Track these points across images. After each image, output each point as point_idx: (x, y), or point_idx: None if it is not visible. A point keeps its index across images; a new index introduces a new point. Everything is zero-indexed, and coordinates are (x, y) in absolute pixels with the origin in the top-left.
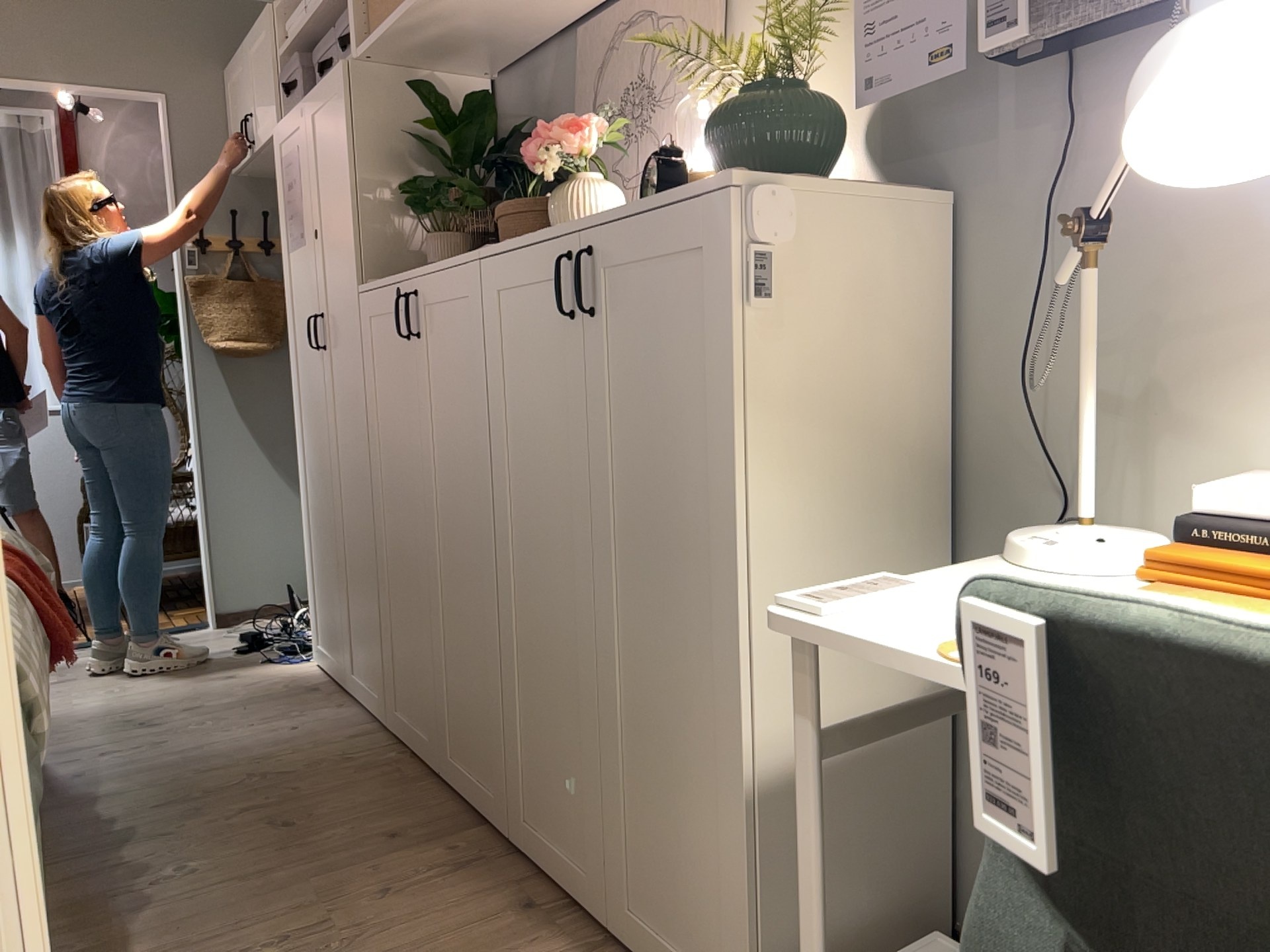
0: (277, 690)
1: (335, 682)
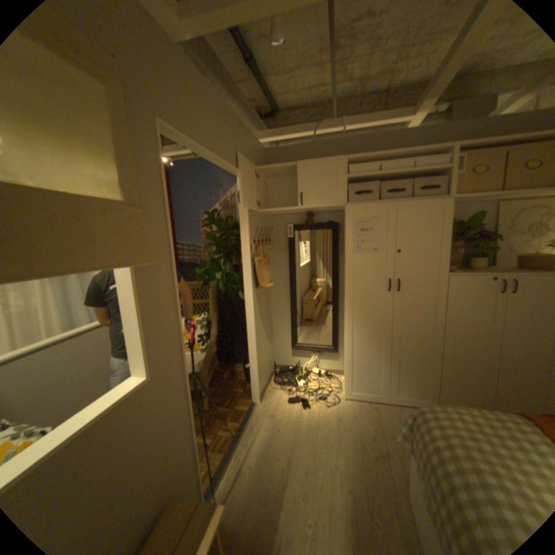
0: (369, 416)
1: (371, 403)
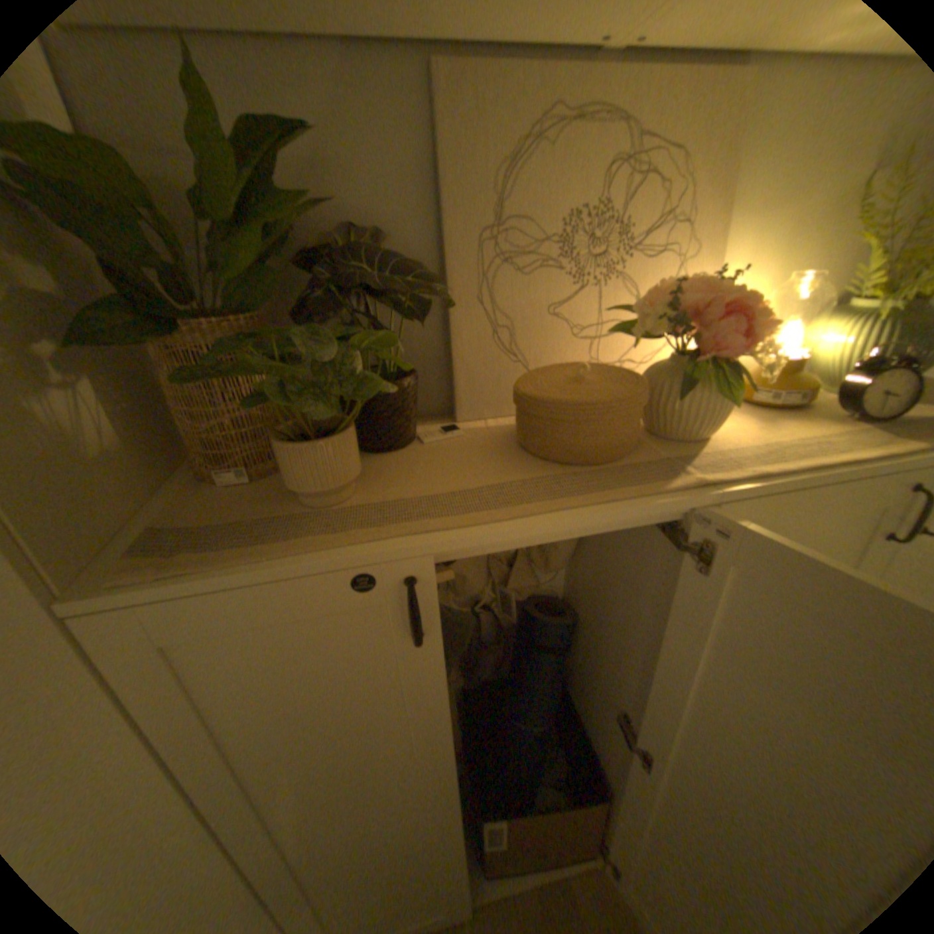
0: None
1: None
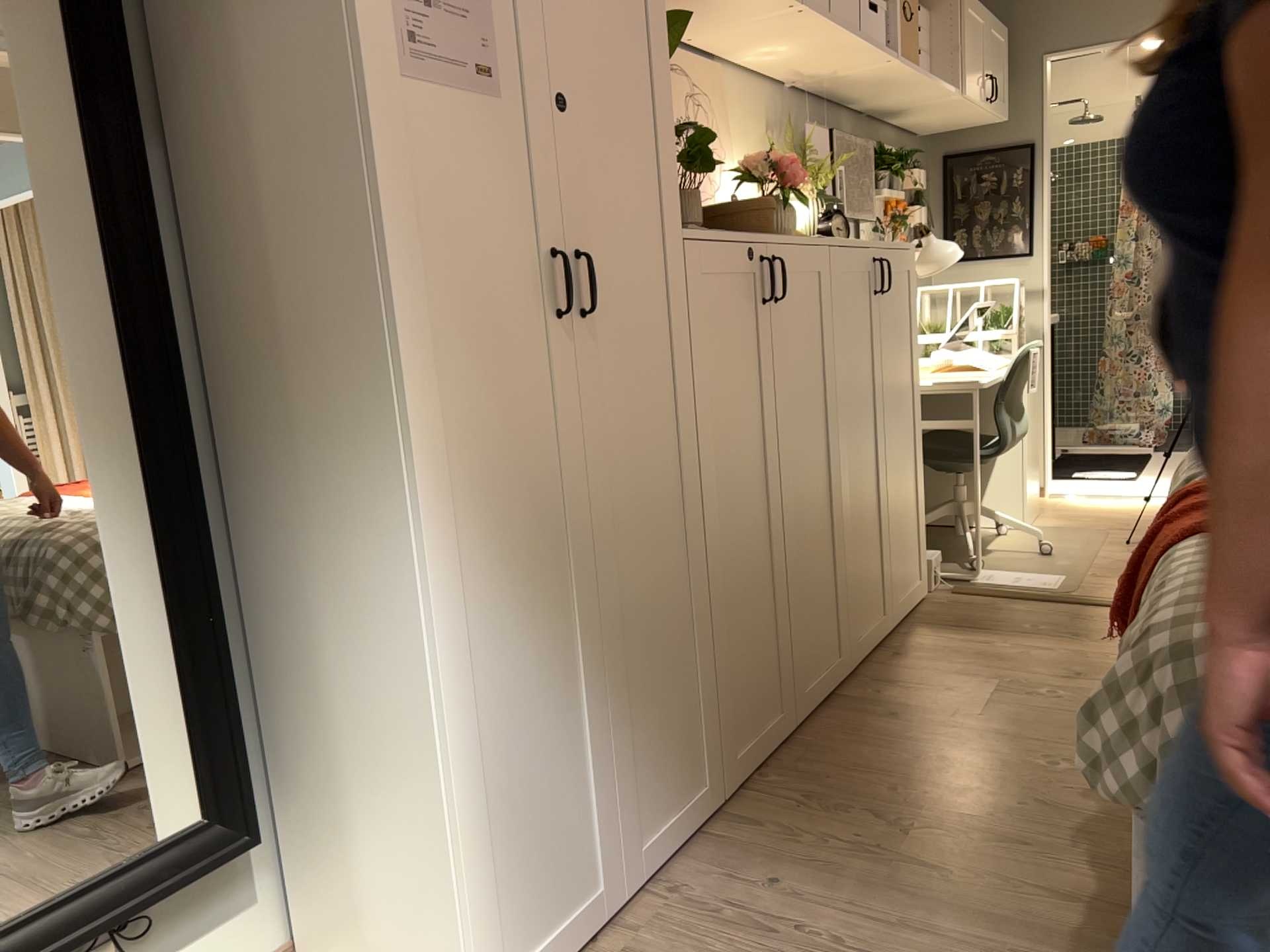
0: None
1: None
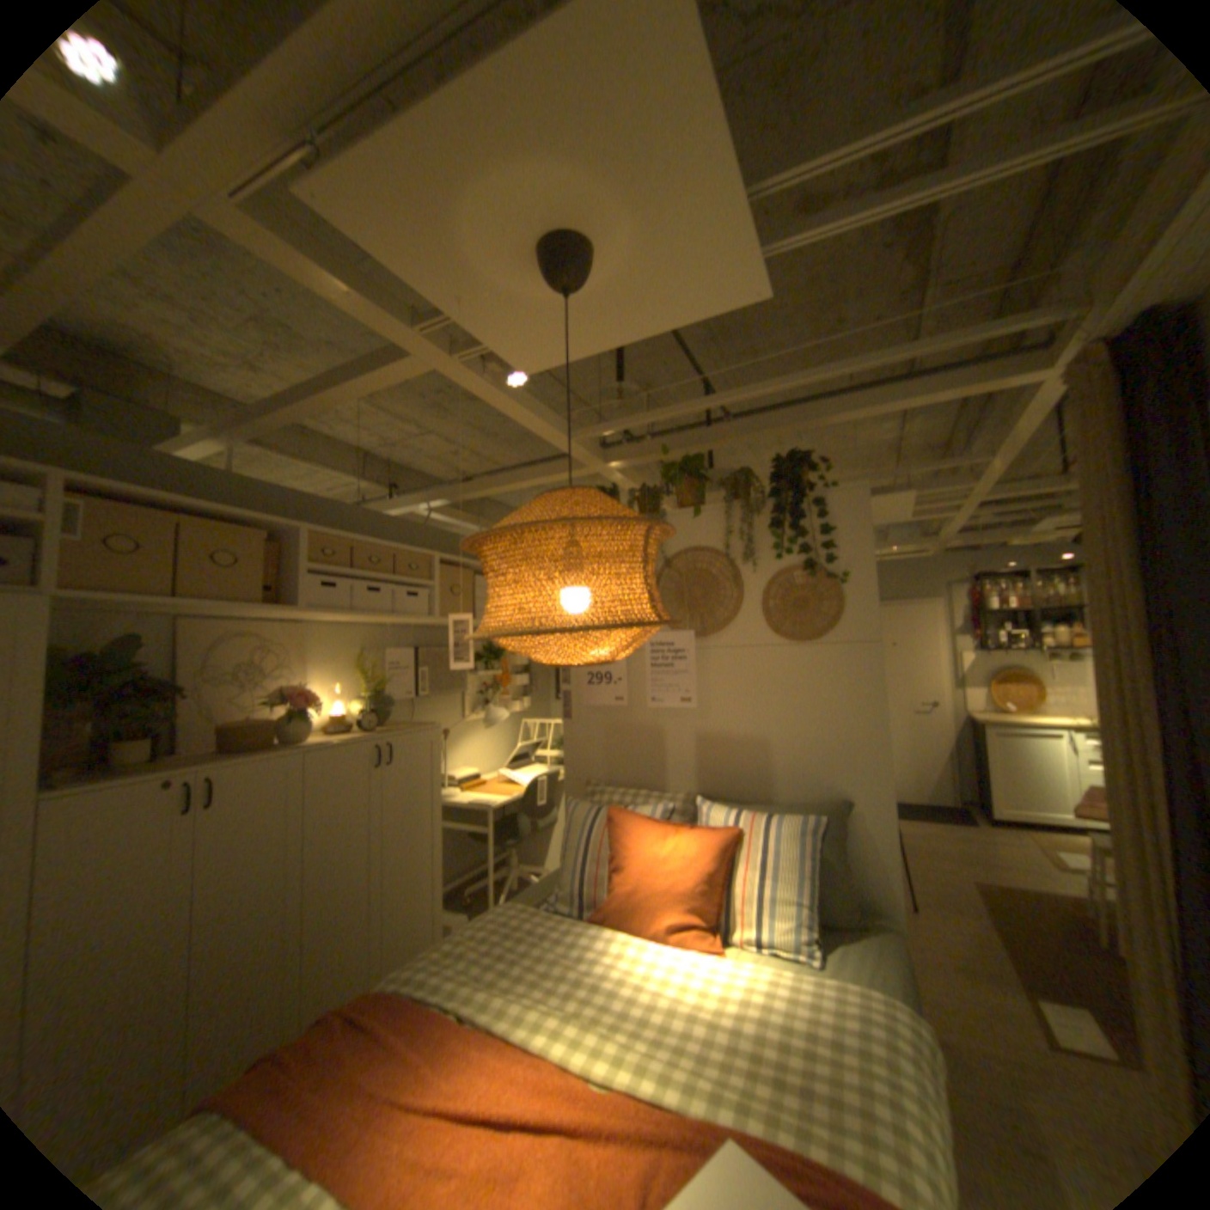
0: None
1: None
